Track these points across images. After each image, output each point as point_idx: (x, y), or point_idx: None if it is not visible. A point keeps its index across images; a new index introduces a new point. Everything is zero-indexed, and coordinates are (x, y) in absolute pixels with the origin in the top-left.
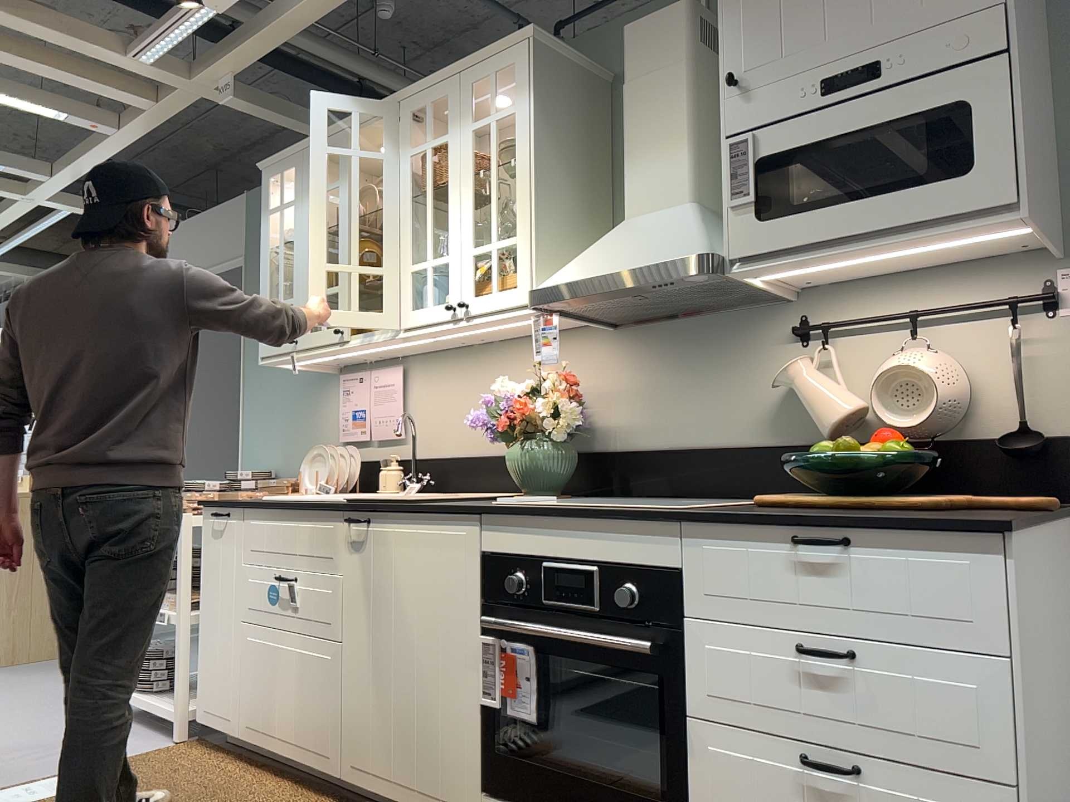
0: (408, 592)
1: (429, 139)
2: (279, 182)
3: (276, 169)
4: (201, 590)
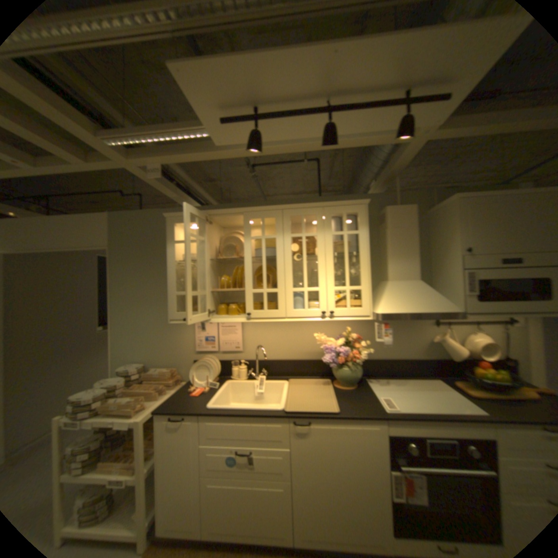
0: (343, 457)
1: (305, 232)
2: (175, 224)
3: (181, 219)
4: (156, 464)
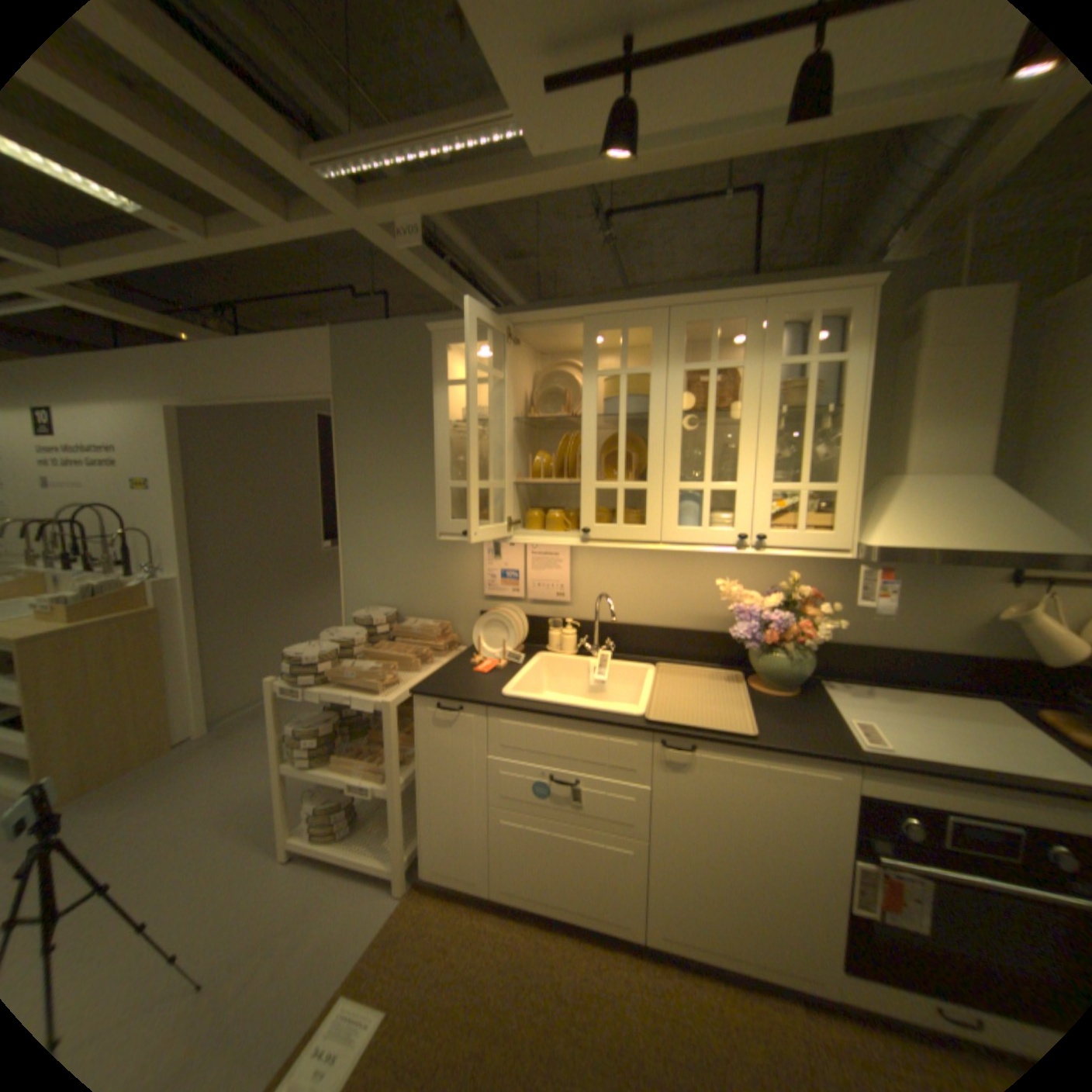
0: (755, 816)
1: (715, 358)
2: (446, 347)
3: (457, 336)
4: (418, 772)
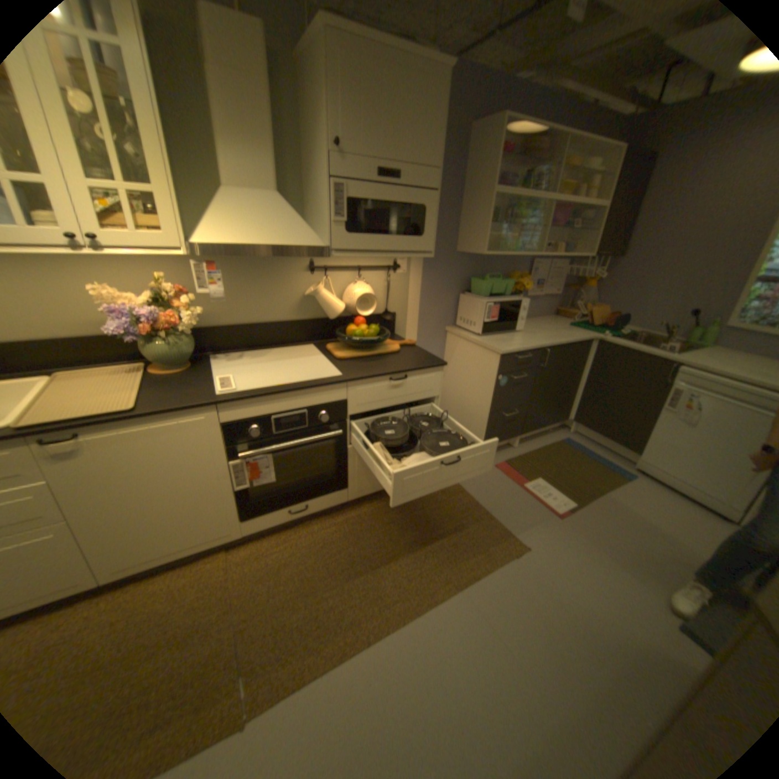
0: (151, 463)
1: None
2: None
3: None
4: None
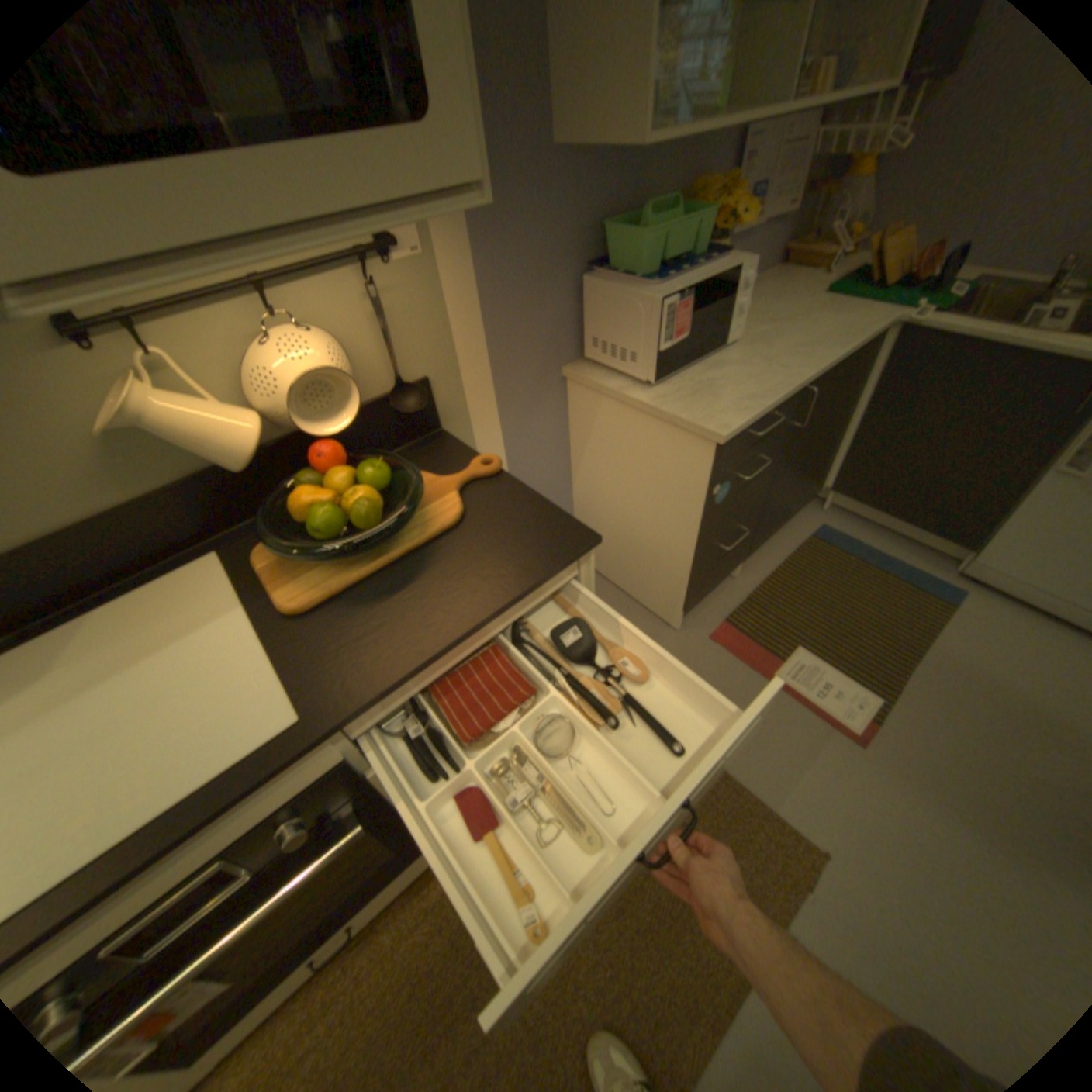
0: None
1: None
2: None
3: None
4: None
